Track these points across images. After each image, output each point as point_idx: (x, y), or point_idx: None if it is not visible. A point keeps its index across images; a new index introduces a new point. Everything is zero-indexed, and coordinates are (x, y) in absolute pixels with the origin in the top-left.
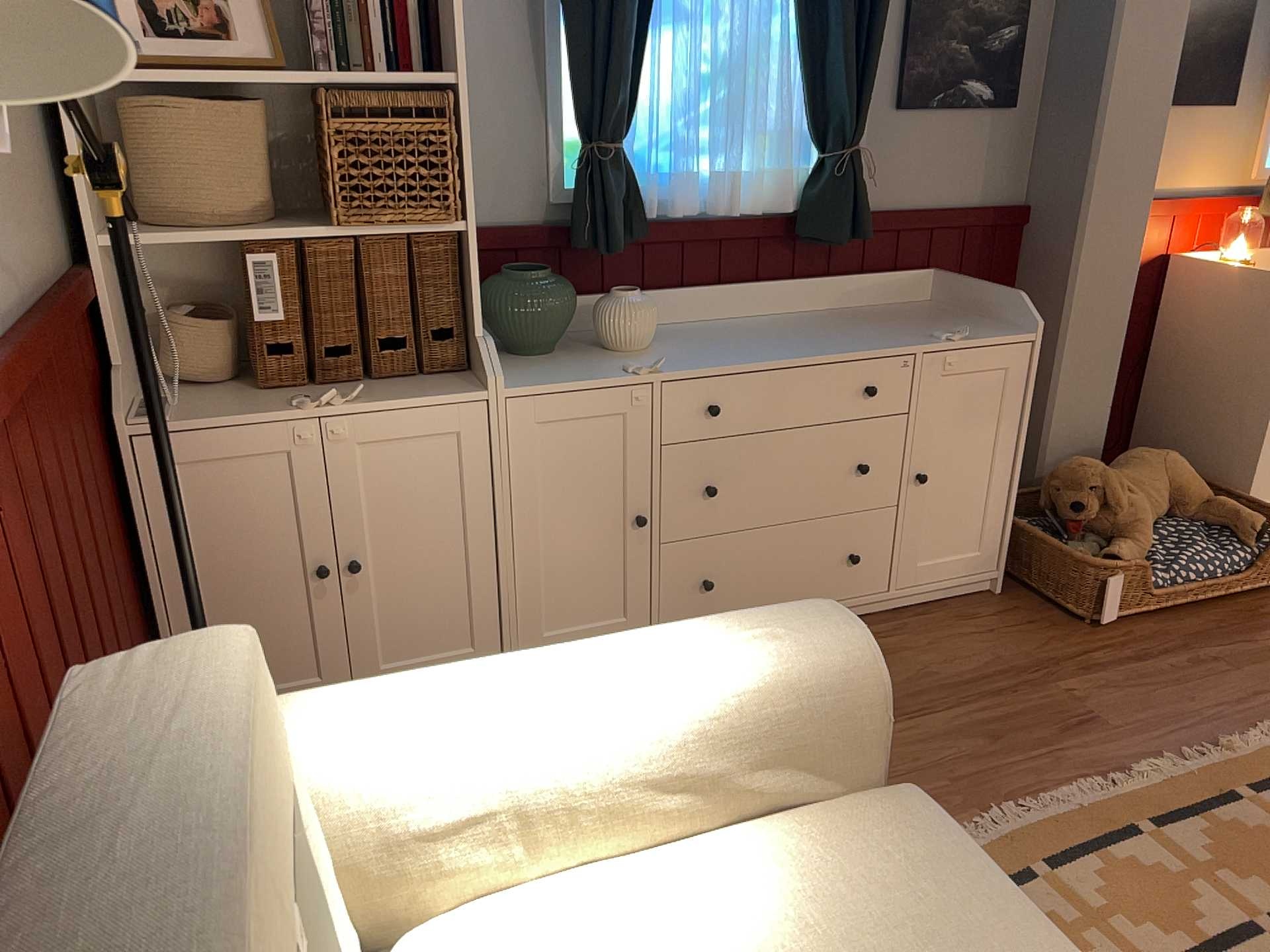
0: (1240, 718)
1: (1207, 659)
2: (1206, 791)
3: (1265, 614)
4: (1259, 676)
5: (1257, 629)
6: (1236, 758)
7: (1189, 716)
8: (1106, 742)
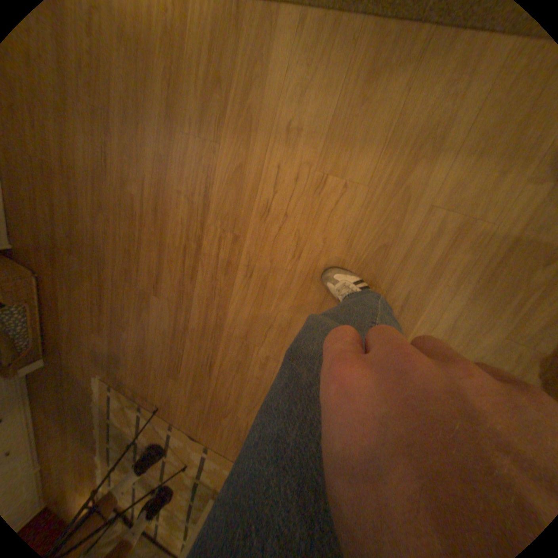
0: (83, 383)
1: (60, 354)
2: (99, 425)
3: (45, 304)
4: (71, 354)
5: (52, 320)
6: (93, 407)
7: (78, 391)
8: (80, 416)
